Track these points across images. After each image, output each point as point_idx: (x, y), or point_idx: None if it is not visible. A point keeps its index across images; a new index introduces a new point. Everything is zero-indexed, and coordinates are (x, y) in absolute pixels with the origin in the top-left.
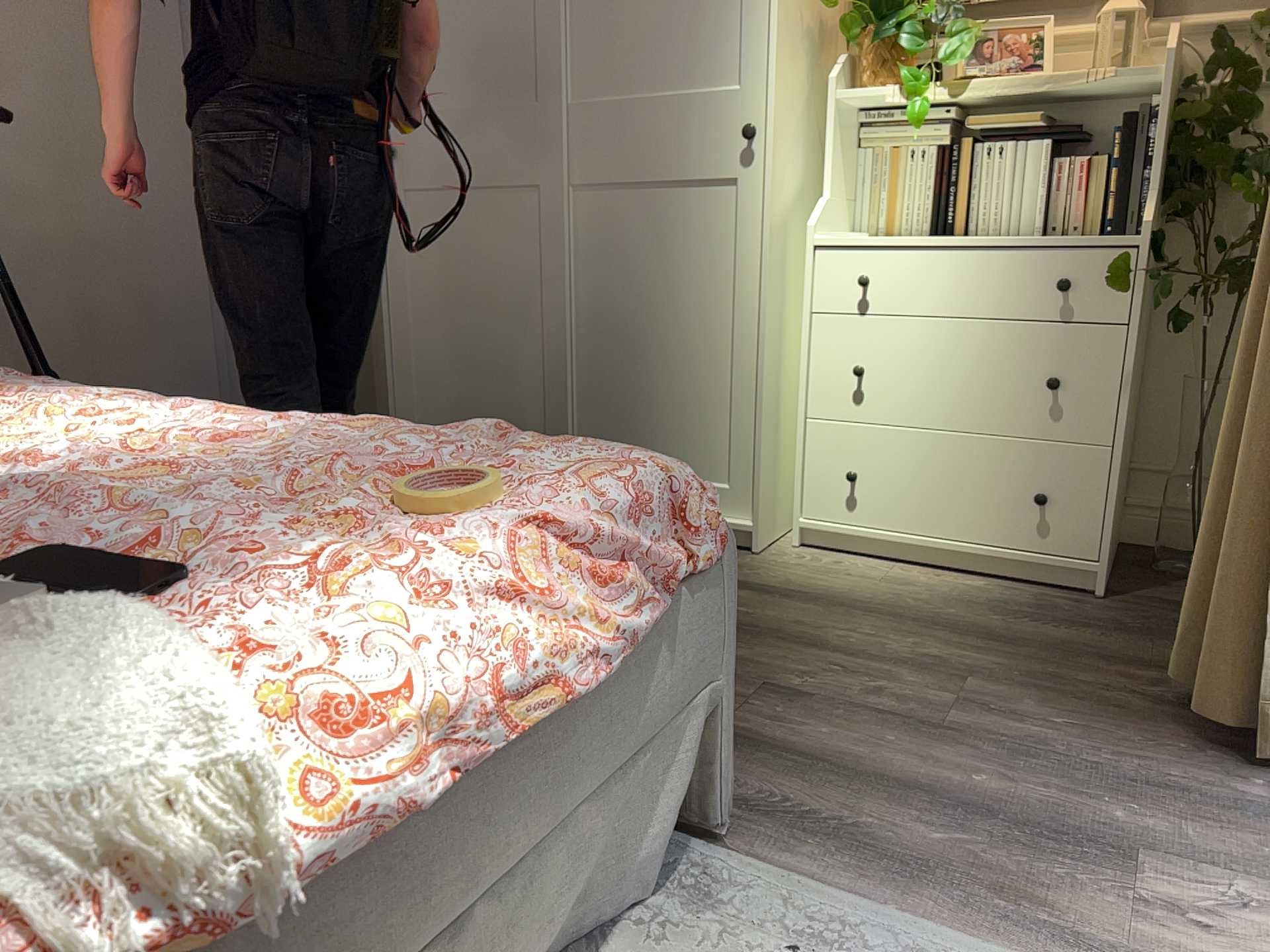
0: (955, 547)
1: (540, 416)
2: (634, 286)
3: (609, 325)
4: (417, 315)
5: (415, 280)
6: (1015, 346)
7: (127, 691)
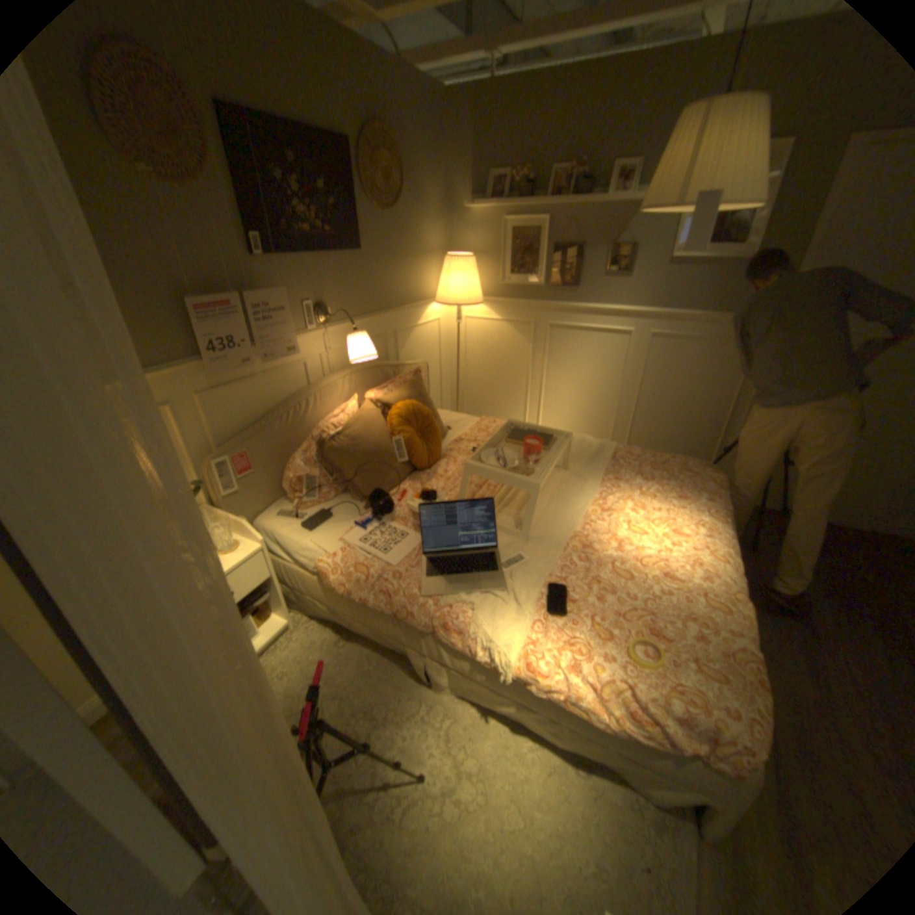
0: None
1: None
2: None
3: None
4: None
5: None
6: None
7: (517, 632)
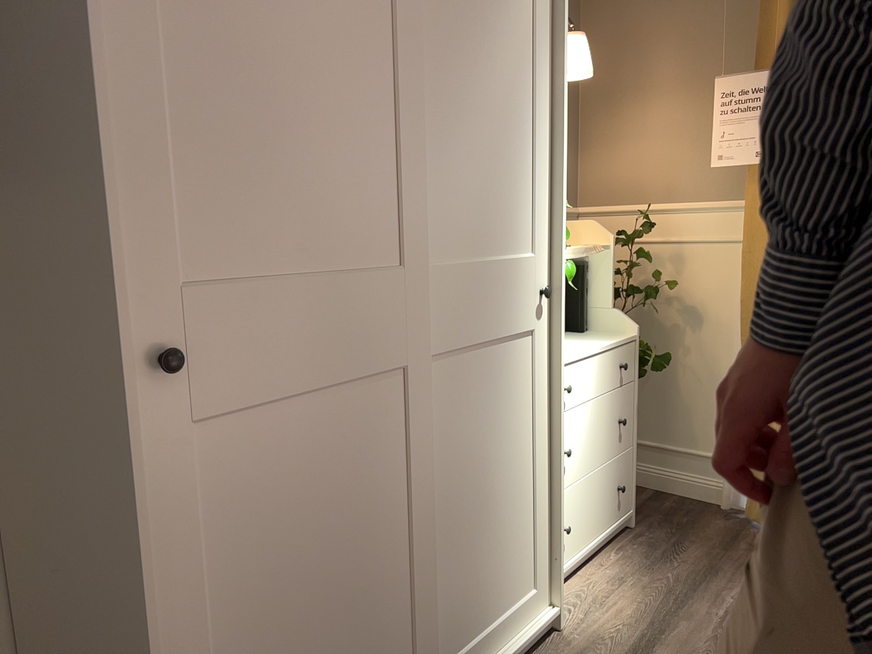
0: (599, 541)
1: (407, 650)
2: (473, 449)
3: (454, 499)
4: (215, 634)
5: (212, 572)
6: (611, 406)
7: None
